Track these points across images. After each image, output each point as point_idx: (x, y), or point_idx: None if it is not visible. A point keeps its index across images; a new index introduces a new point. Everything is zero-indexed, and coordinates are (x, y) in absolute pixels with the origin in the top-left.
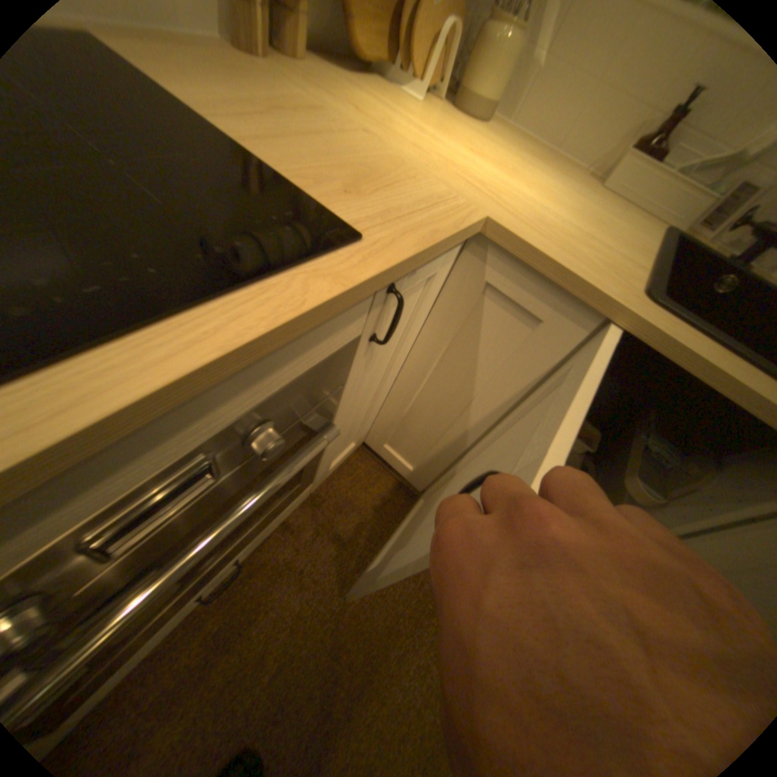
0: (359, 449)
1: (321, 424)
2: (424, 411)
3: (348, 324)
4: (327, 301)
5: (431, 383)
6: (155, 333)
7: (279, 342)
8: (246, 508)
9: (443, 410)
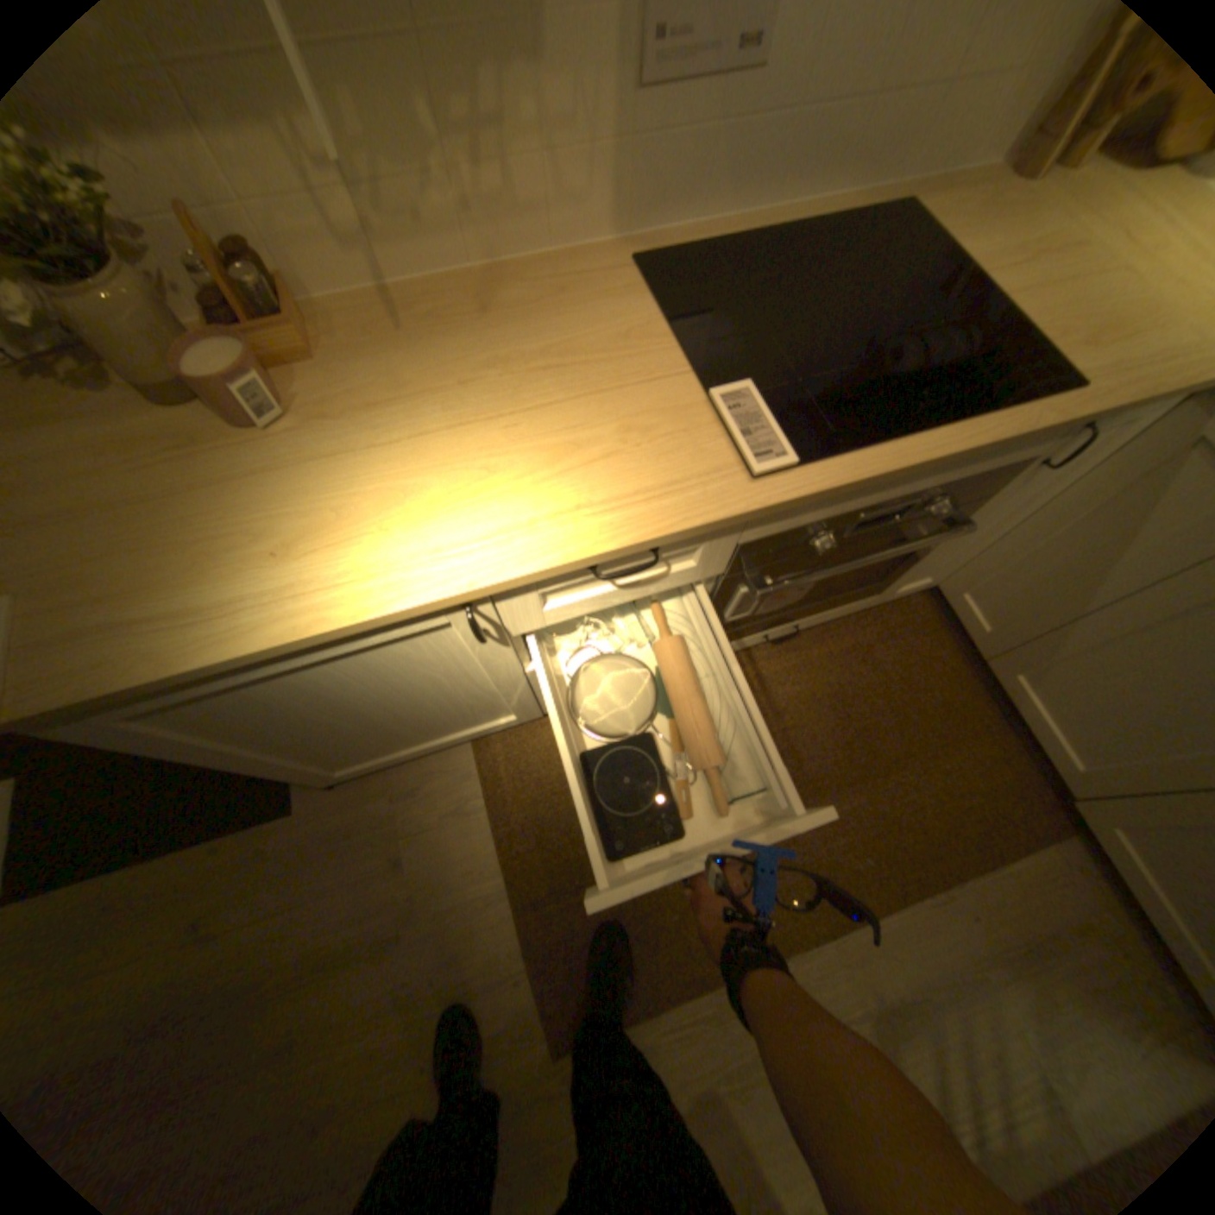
0: (930, 596)
1: (967, 519)
2: (1055, 562)
3: (1050, 439)
4: (1059, 419)
5: (1083, 530)
6: (968, 418)
7: (1020, 438)
8: (903, 550)
9: (1083, 566)
